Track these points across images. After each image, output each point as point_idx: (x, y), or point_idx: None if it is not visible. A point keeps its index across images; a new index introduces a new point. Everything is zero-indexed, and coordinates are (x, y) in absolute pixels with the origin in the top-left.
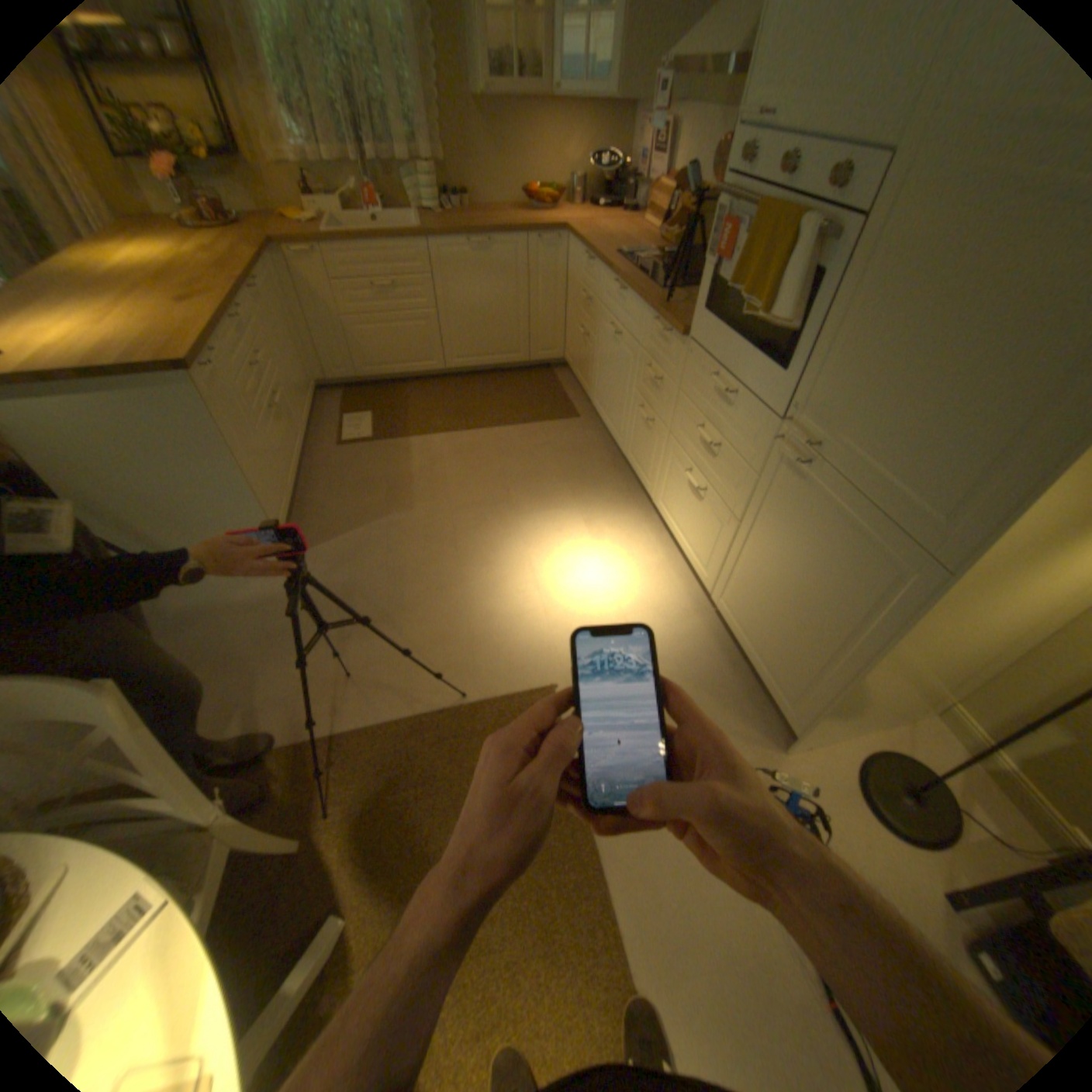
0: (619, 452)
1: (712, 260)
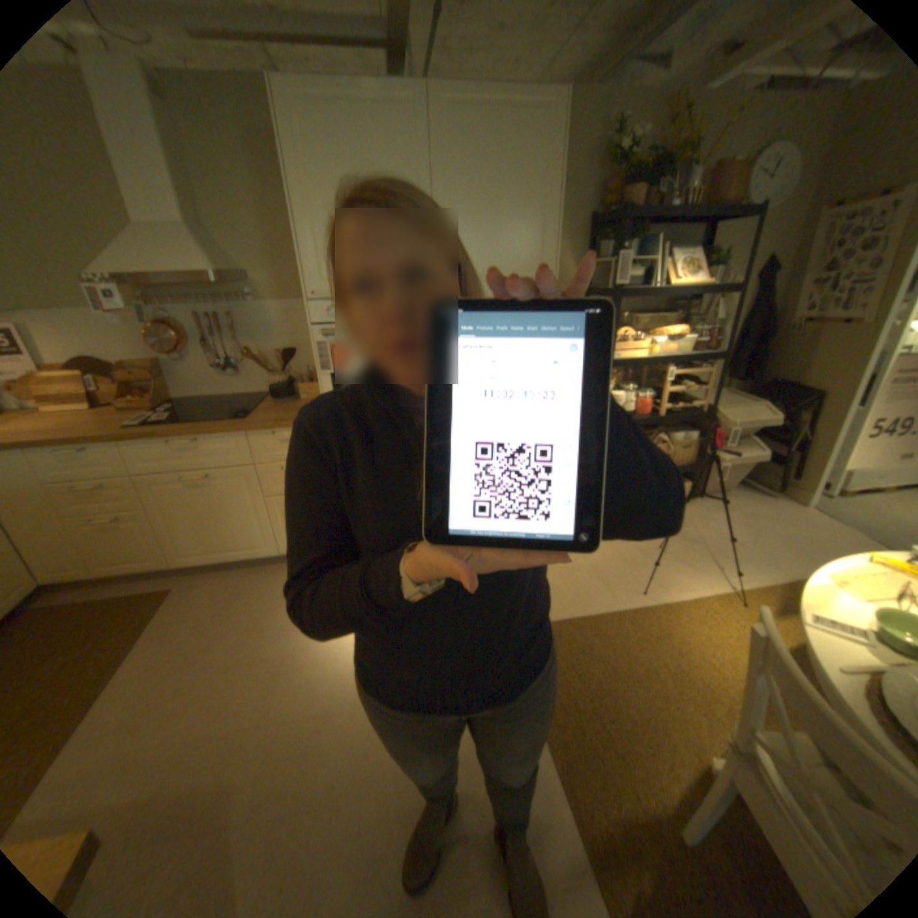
0: (269, 557)
1: (328, 370)
